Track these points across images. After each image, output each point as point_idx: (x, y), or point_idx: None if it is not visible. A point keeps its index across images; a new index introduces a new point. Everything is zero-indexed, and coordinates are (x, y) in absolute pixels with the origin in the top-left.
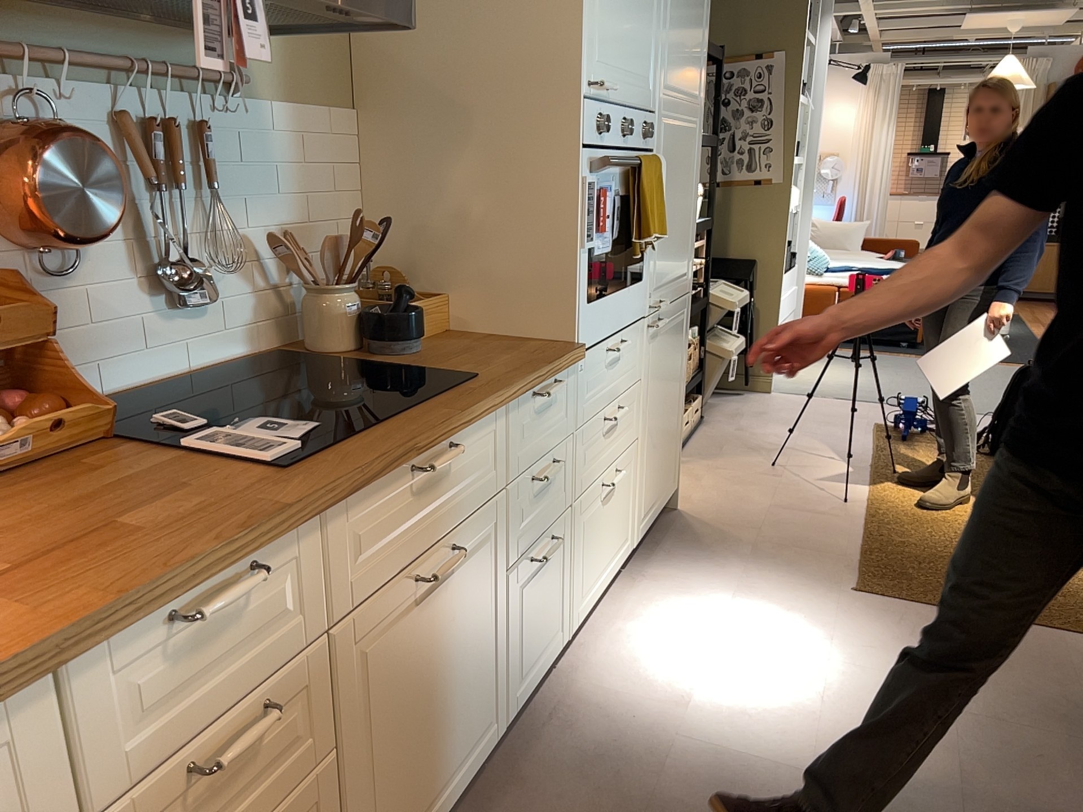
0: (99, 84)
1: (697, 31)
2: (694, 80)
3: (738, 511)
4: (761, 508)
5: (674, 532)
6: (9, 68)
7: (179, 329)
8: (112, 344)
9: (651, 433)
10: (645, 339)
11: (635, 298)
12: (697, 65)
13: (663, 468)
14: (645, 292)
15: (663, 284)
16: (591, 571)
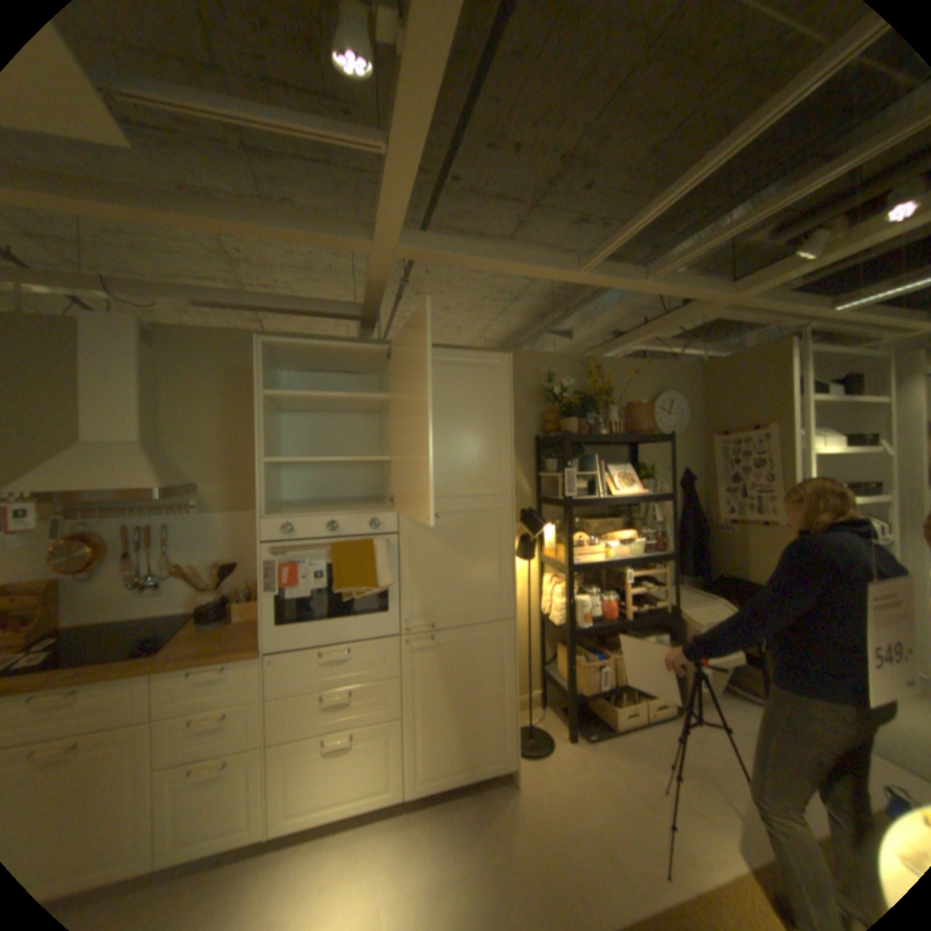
0: (118, 518)
1: (479, 451)
2: (479, 481)
3: (556, 821)
4: (579, 832)
5: (483, 808)
6: (81, 518)
7: (143, 602)
8: (108, 606)
9: (427, 718)
10: (402, 650)
11: (370, 623)
12: (484, 471)
13: (468, 749)
14: (393, 620)
15: (435, 614)
16: (303, 801)
